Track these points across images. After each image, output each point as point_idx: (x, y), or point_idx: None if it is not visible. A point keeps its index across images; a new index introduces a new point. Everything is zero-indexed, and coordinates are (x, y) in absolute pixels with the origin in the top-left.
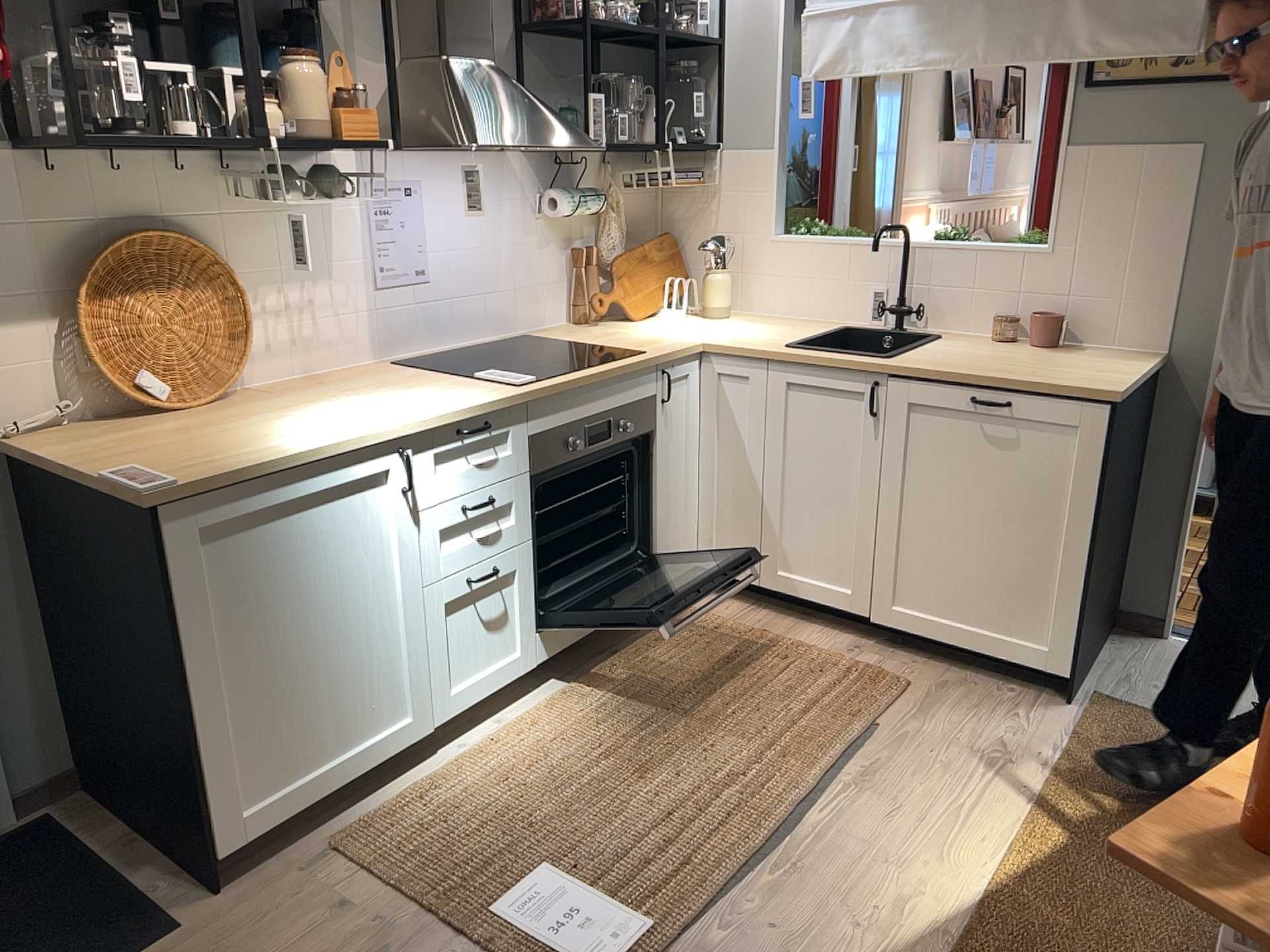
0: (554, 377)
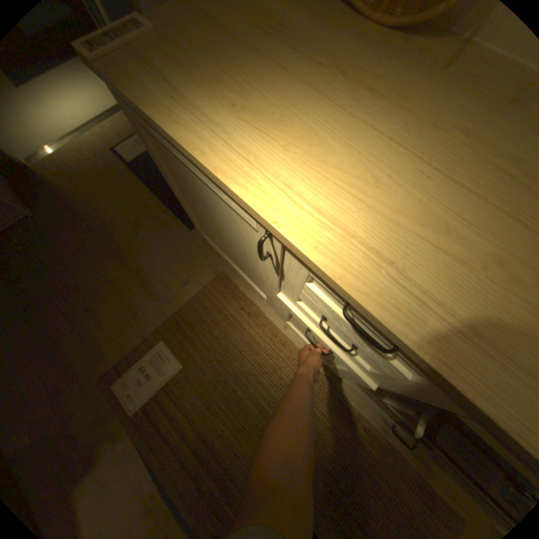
0: None
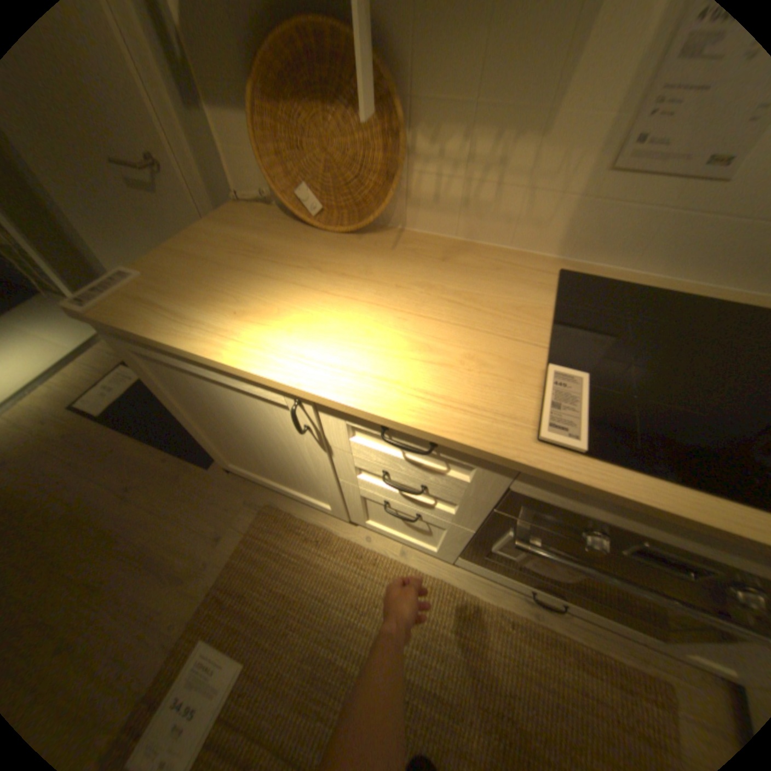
0: (635, 472)
